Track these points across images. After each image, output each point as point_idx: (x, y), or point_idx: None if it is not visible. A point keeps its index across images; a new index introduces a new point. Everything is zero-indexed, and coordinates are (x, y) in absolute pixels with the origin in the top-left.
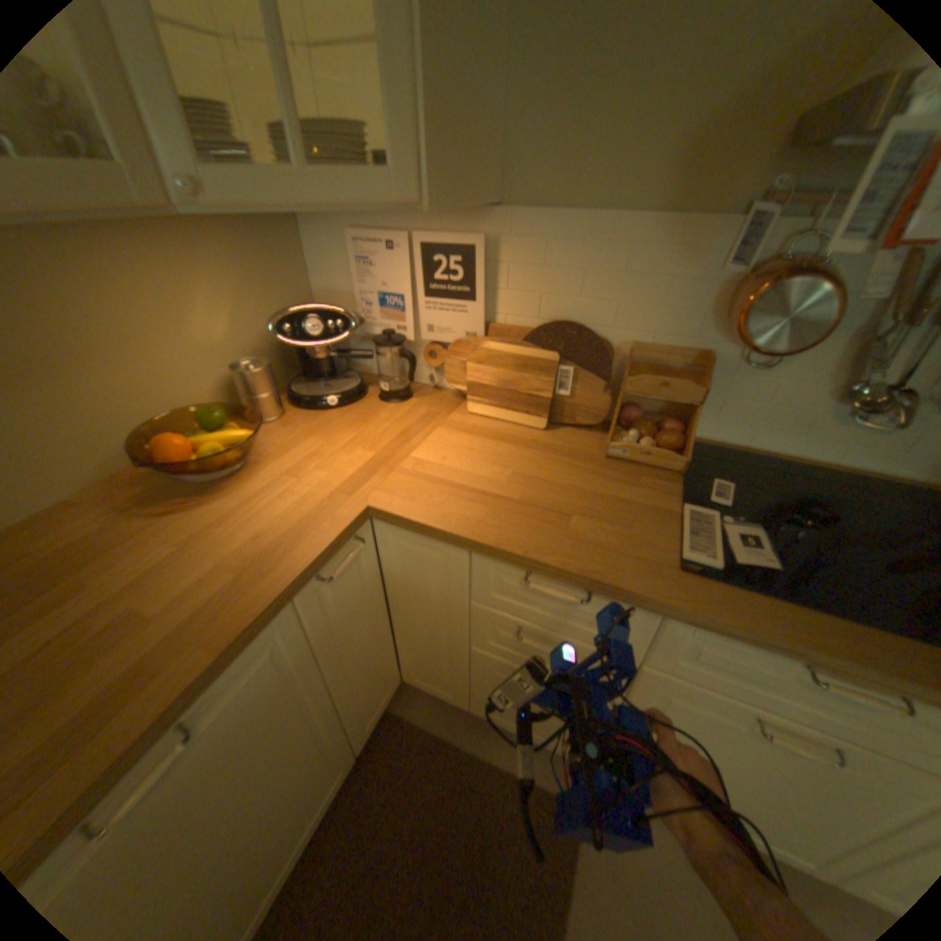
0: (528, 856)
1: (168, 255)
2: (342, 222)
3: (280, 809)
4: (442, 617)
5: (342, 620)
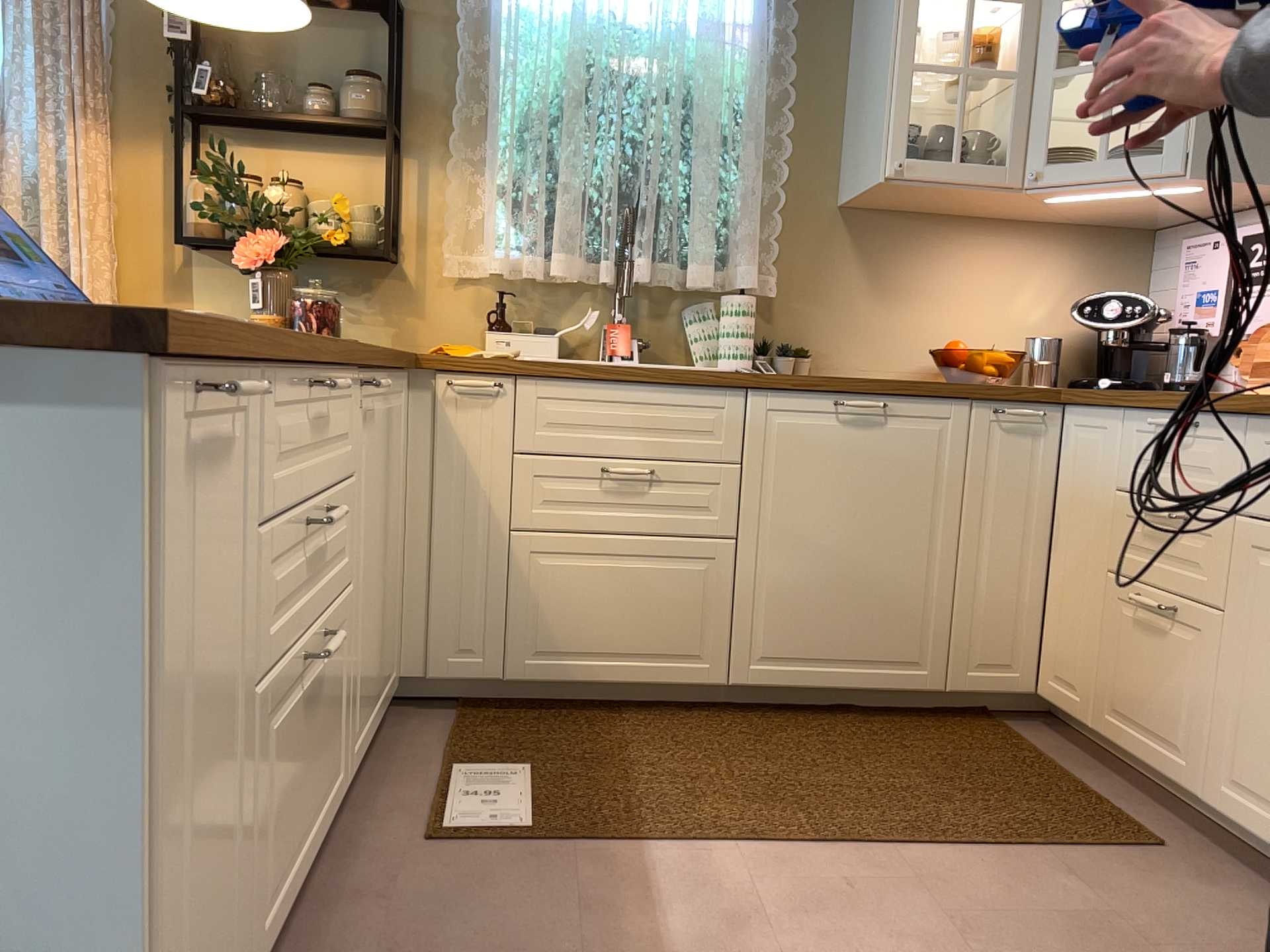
0: (1056, 817)
1: (1023, 251)
2: (1189, 237)
3: (879, 588)
4: (1092, 533)
5: (1000, 482)
